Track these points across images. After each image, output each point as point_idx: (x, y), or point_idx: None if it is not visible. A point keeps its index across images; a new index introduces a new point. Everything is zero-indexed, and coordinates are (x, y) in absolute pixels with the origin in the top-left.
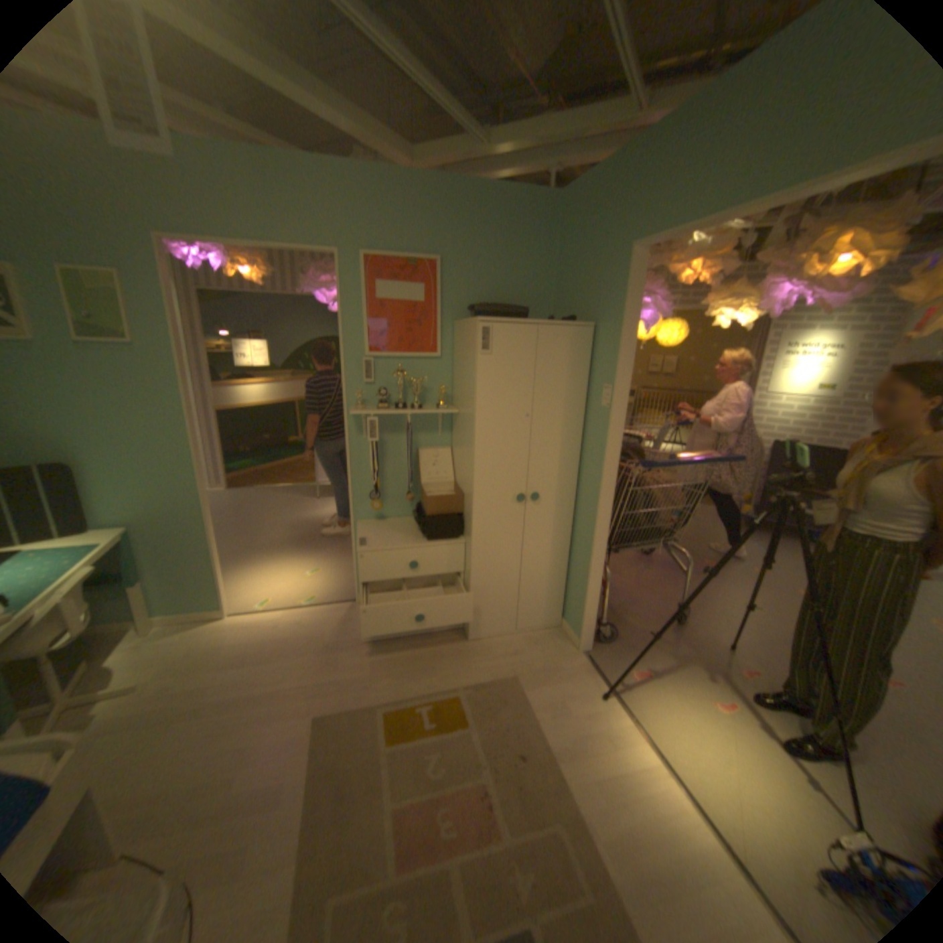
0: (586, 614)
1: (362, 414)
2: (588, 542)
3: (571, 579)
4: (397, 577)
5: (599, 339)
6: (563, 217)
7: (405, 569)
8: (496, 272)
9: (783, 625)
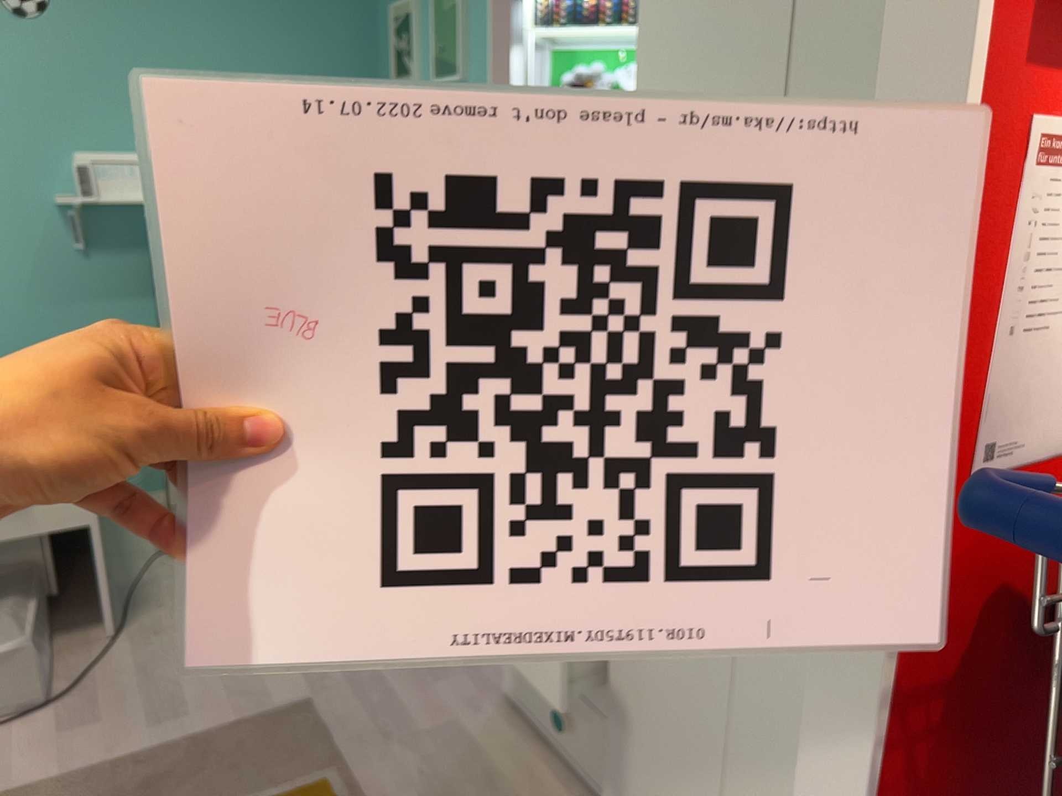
0: None
1: None
2: None
3: None
4: None
5: None
6: None
7: None
8: None
9: None
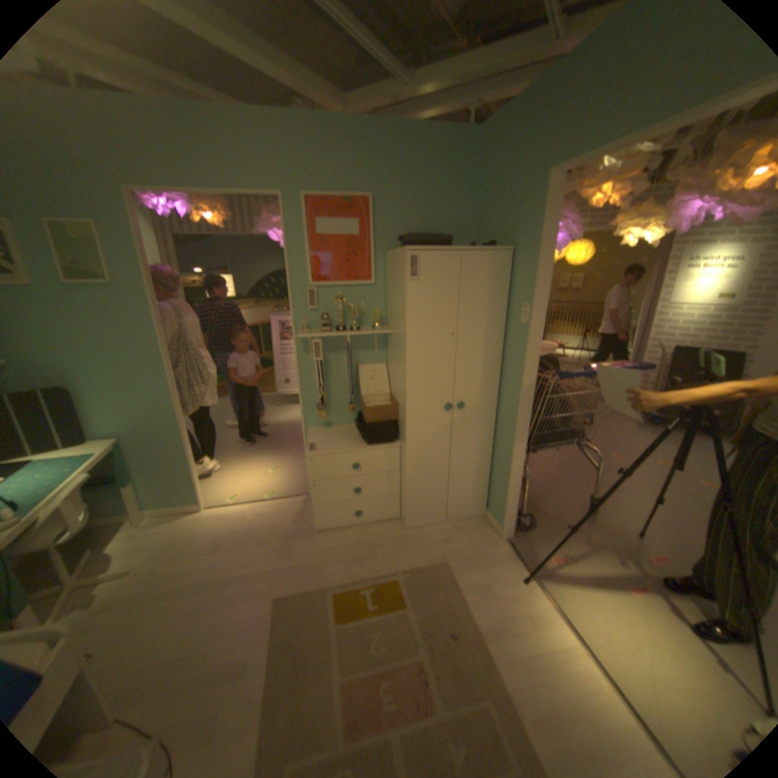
0: (508, 506)
1: (307, 335)
2: (509, 444)
3: (494, 475)
4: (342, 476)
5: (518, 261)
6: (483, 149)
7: (349, 468)
8: (422, 203)
9: (687, 513)
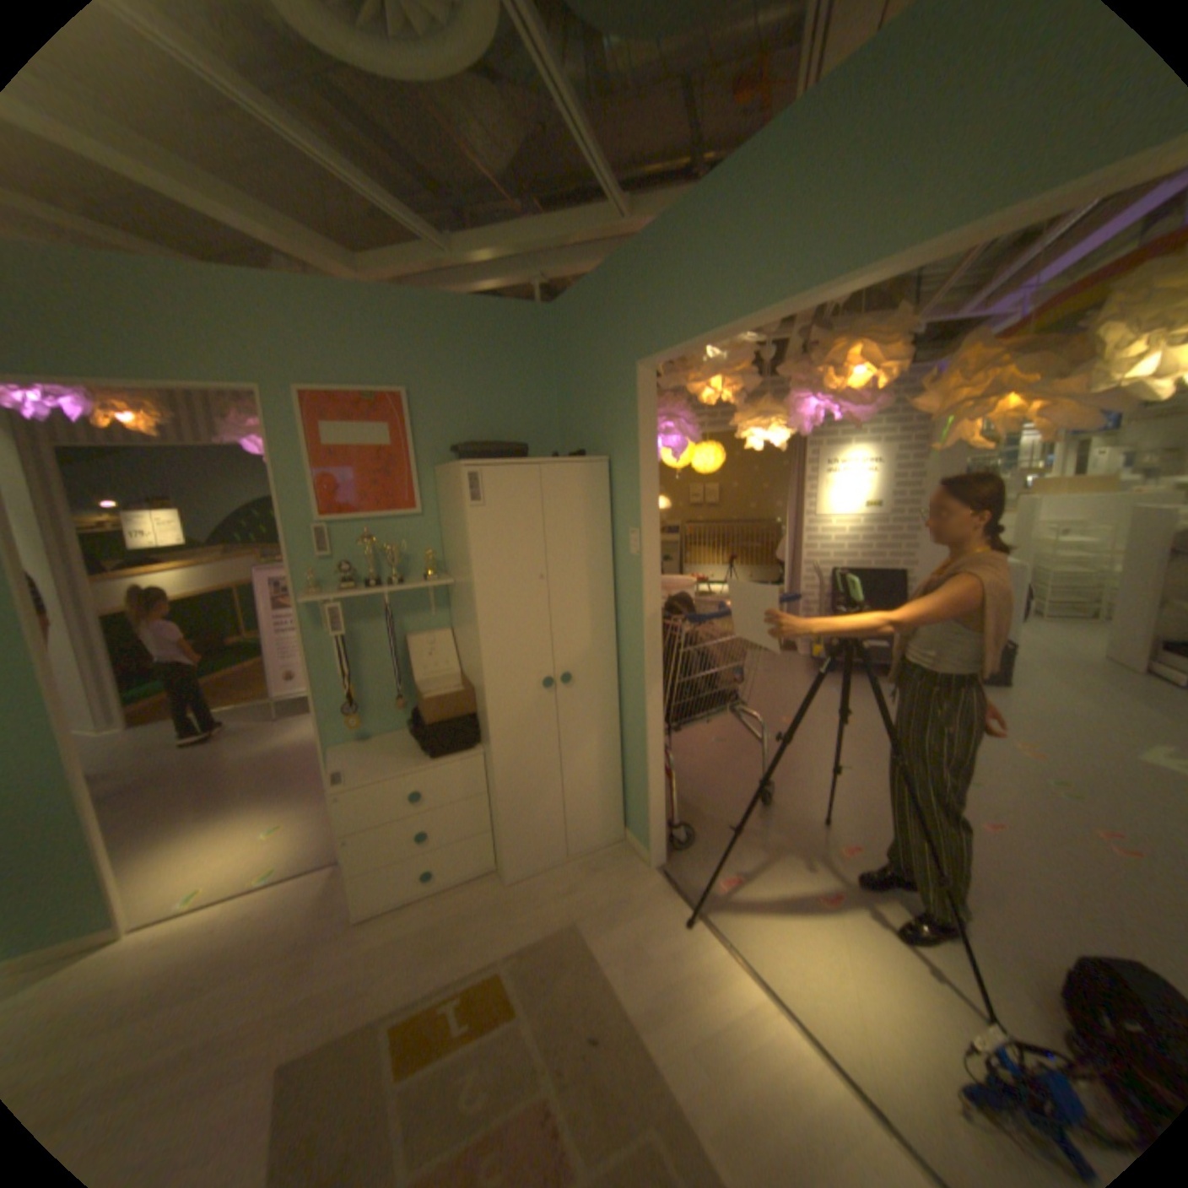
0: (652, 817)
1: (318, 600)
2: (641, 725)
3: (628, 775)
4: (393, 819)
5: (617, 476)
6: (557, 336)
7: (404, 805)
8: (483, 403)
9: (876, 782)
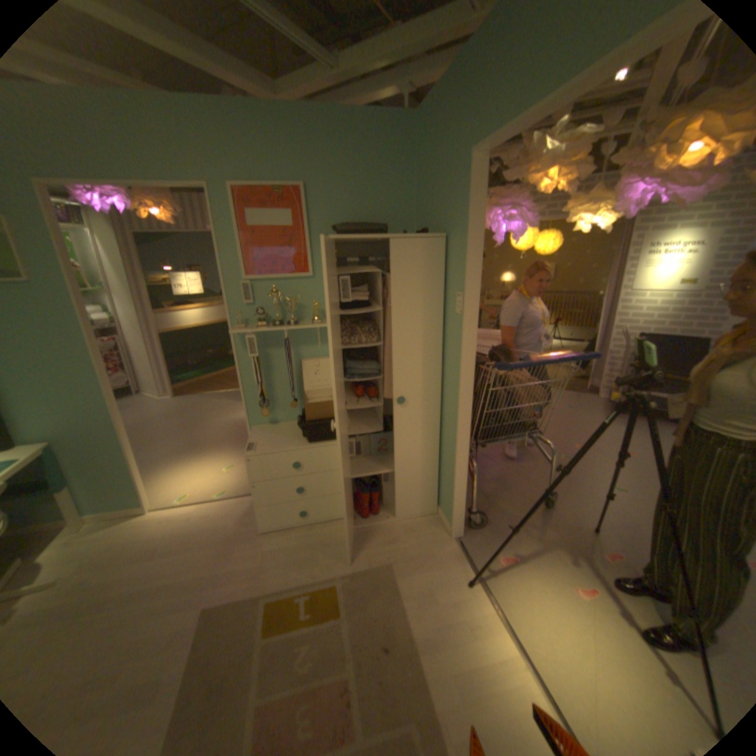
0: (455, 504)
1: (241, 332)
2: (453, 440)
3: (442, 471)
4: (283, 476)
5: (451, 249)
6: (418, 135)
7: (290, 468)
8: (359, 193)
9: (647, 506)
